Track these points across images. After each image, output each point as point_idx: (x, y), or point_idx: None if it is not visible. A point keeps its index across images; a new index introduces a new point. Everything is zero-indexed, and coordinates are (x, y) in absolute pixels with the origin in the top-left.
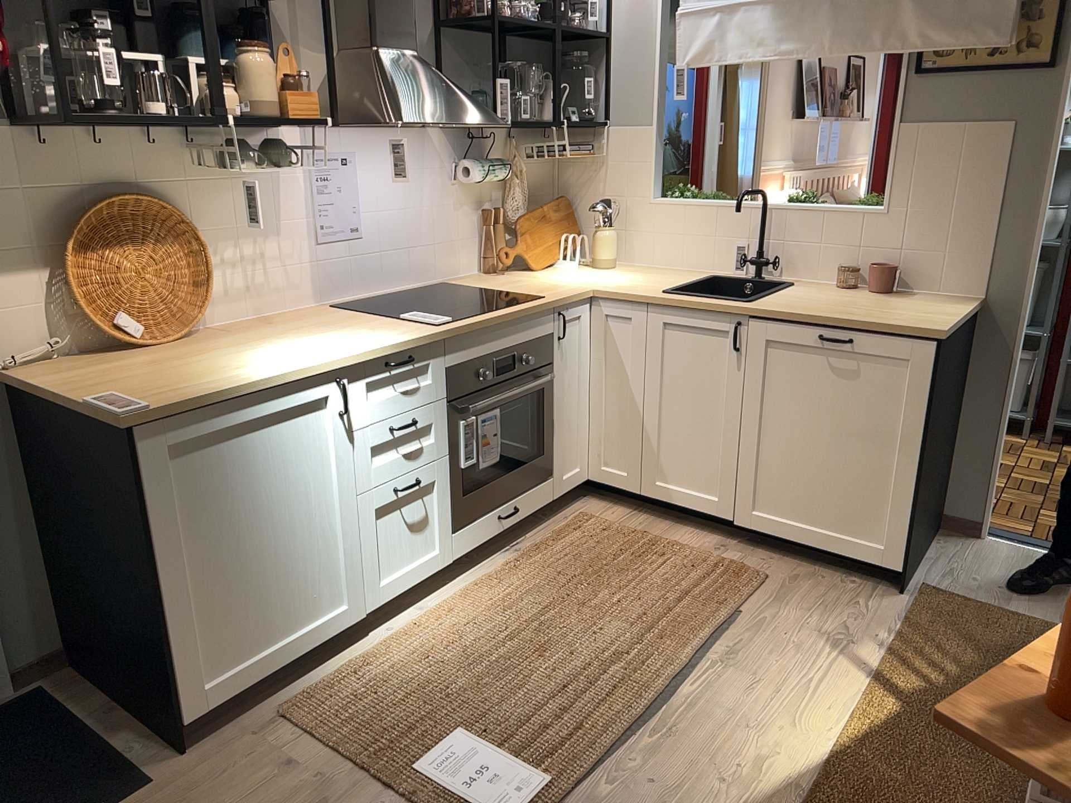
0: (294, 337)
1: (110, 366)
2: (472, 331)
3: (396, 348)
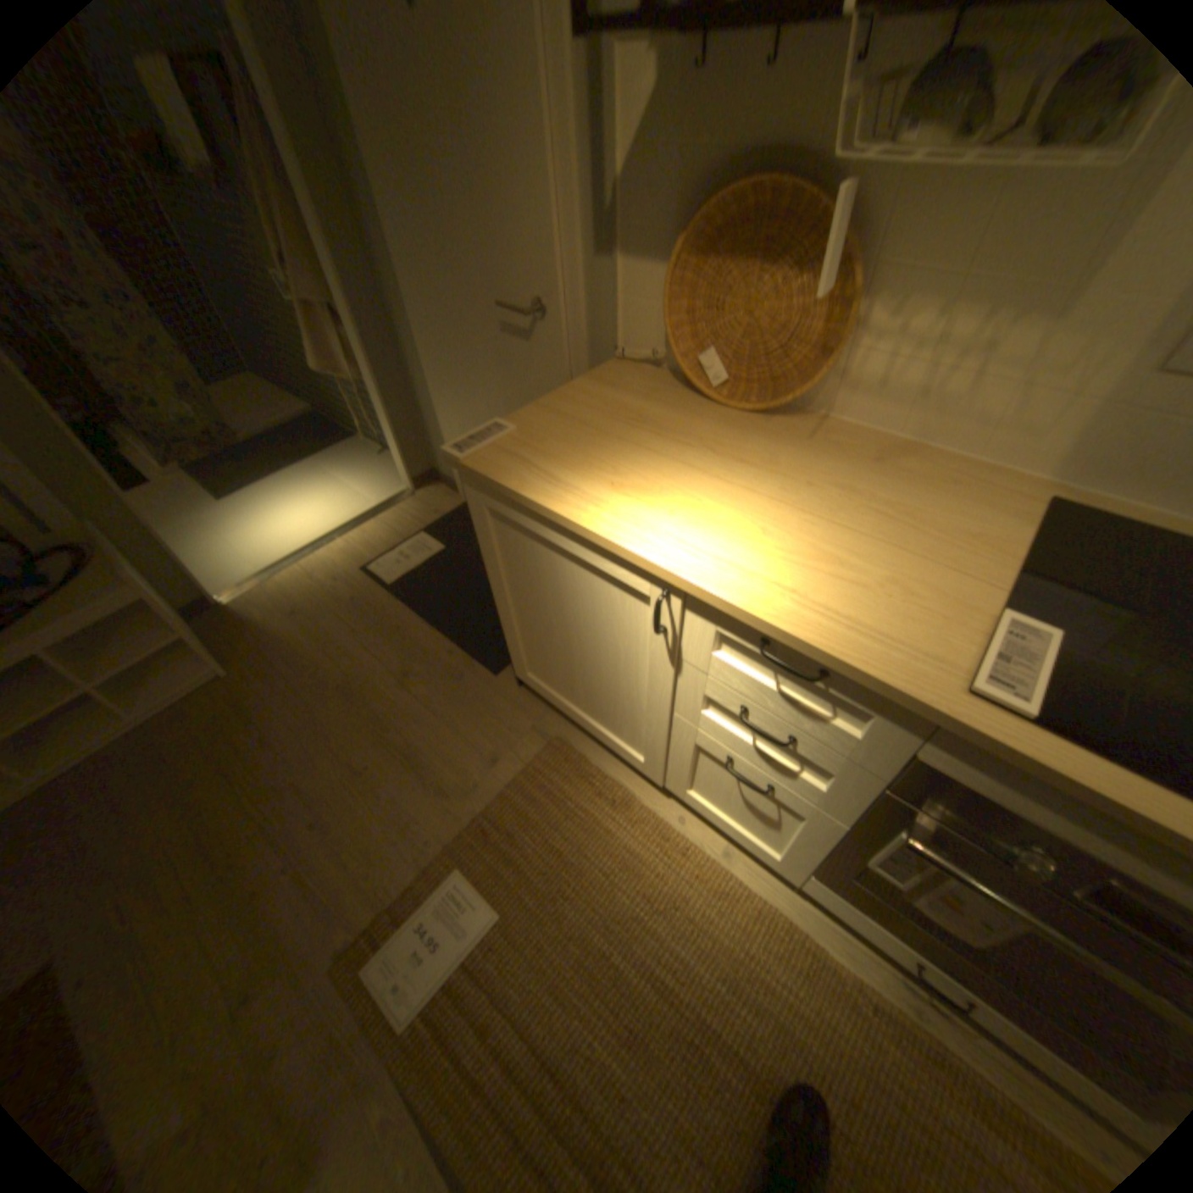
0: (798, 496)
1: (635, 397)
2: (1064, 784)
3: (787, 637)
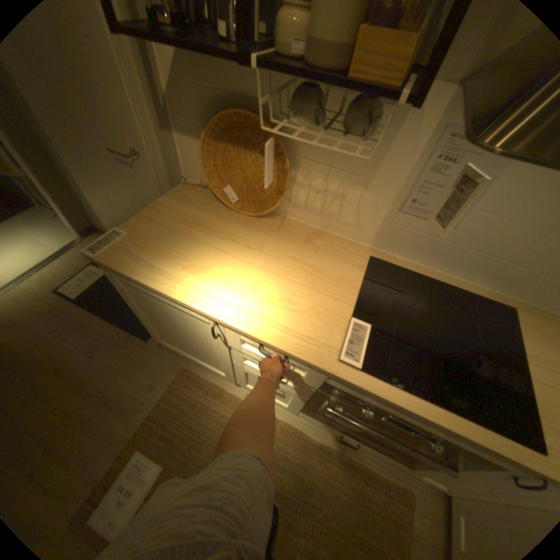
0: (273, 266)
1: (194, 209)
2: (371, 393)
3: (269, 345)
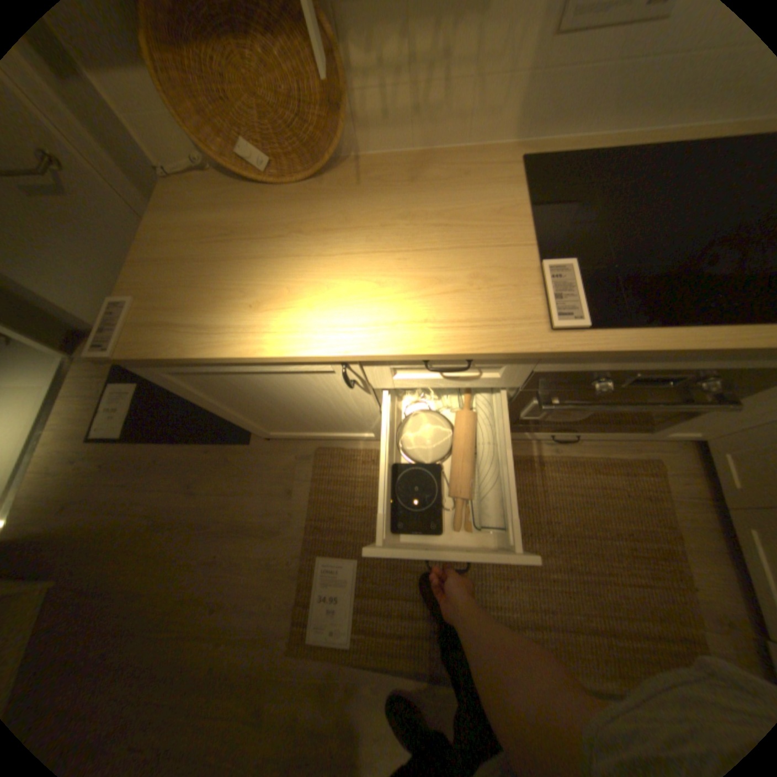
0: (383, 243)
1: (208, 212)
2: (611, 352)
3: (440, 356)
